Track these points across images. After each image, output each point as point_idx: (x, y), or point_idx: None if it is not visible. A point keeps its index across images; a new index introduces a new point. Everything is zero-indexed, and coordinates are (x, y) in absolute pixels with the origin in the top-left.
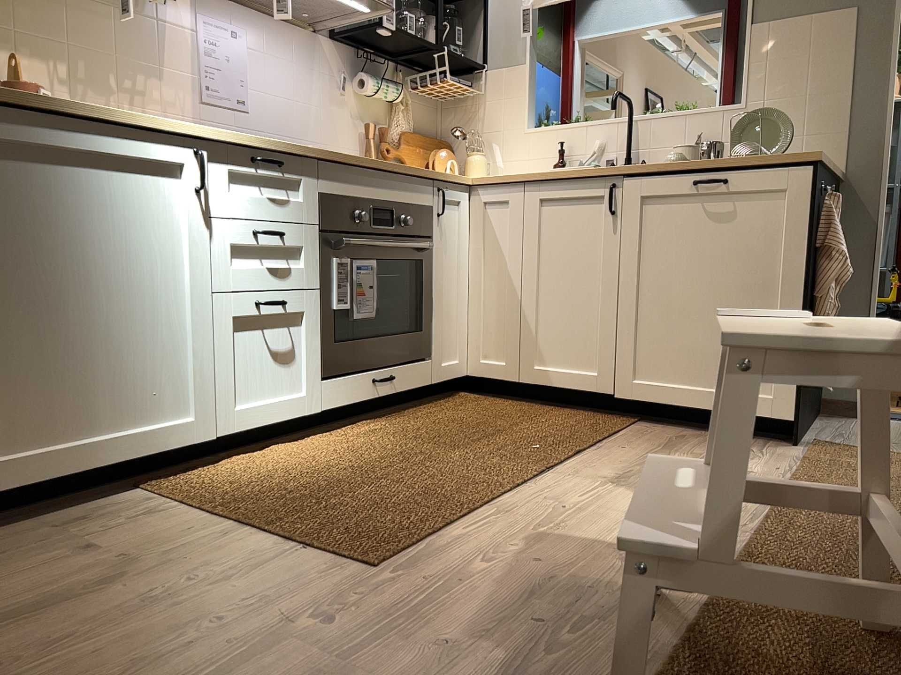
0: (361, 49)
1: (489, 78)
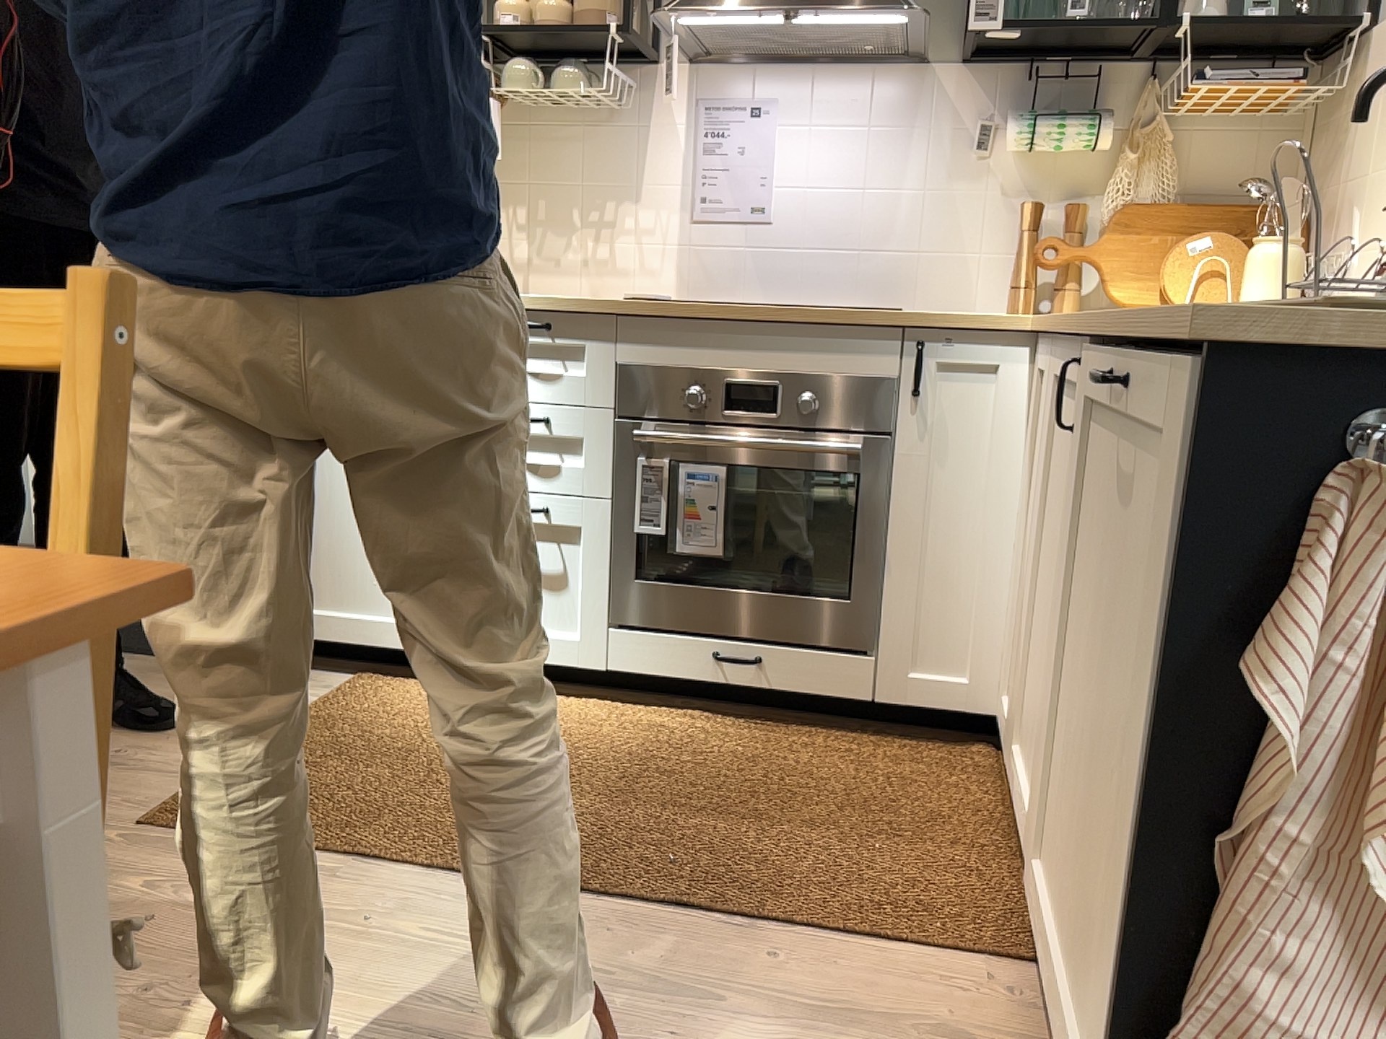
0: (1040, 62)
1: (1374, 46)
